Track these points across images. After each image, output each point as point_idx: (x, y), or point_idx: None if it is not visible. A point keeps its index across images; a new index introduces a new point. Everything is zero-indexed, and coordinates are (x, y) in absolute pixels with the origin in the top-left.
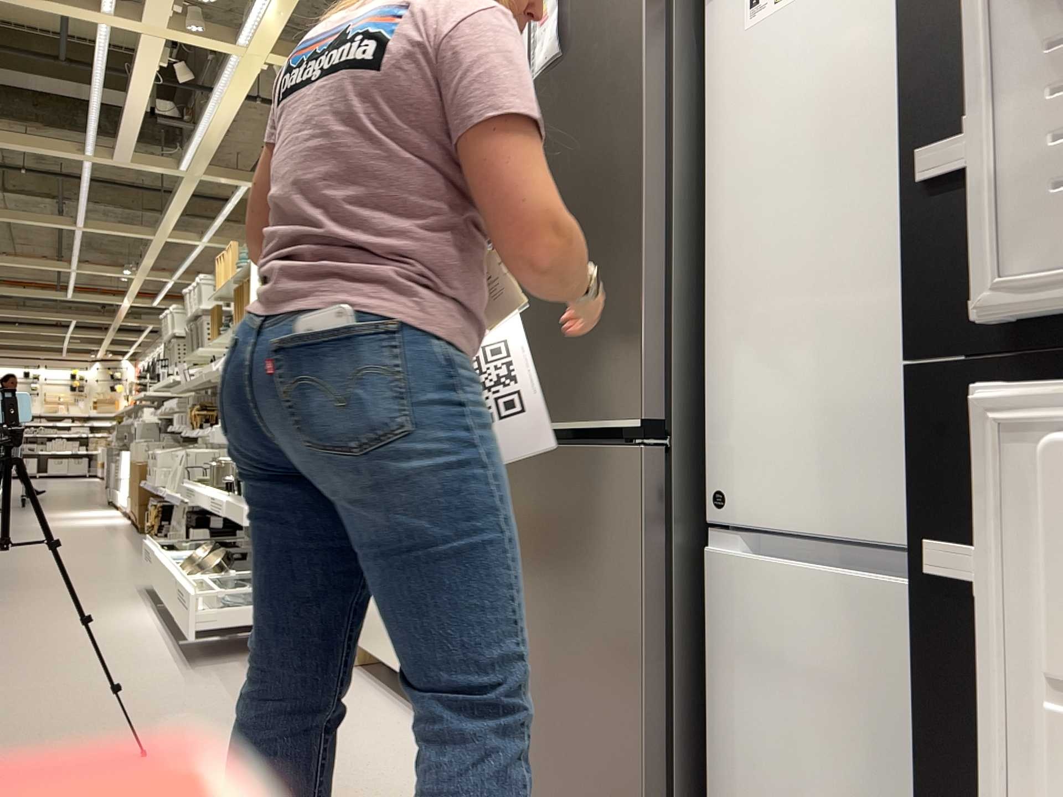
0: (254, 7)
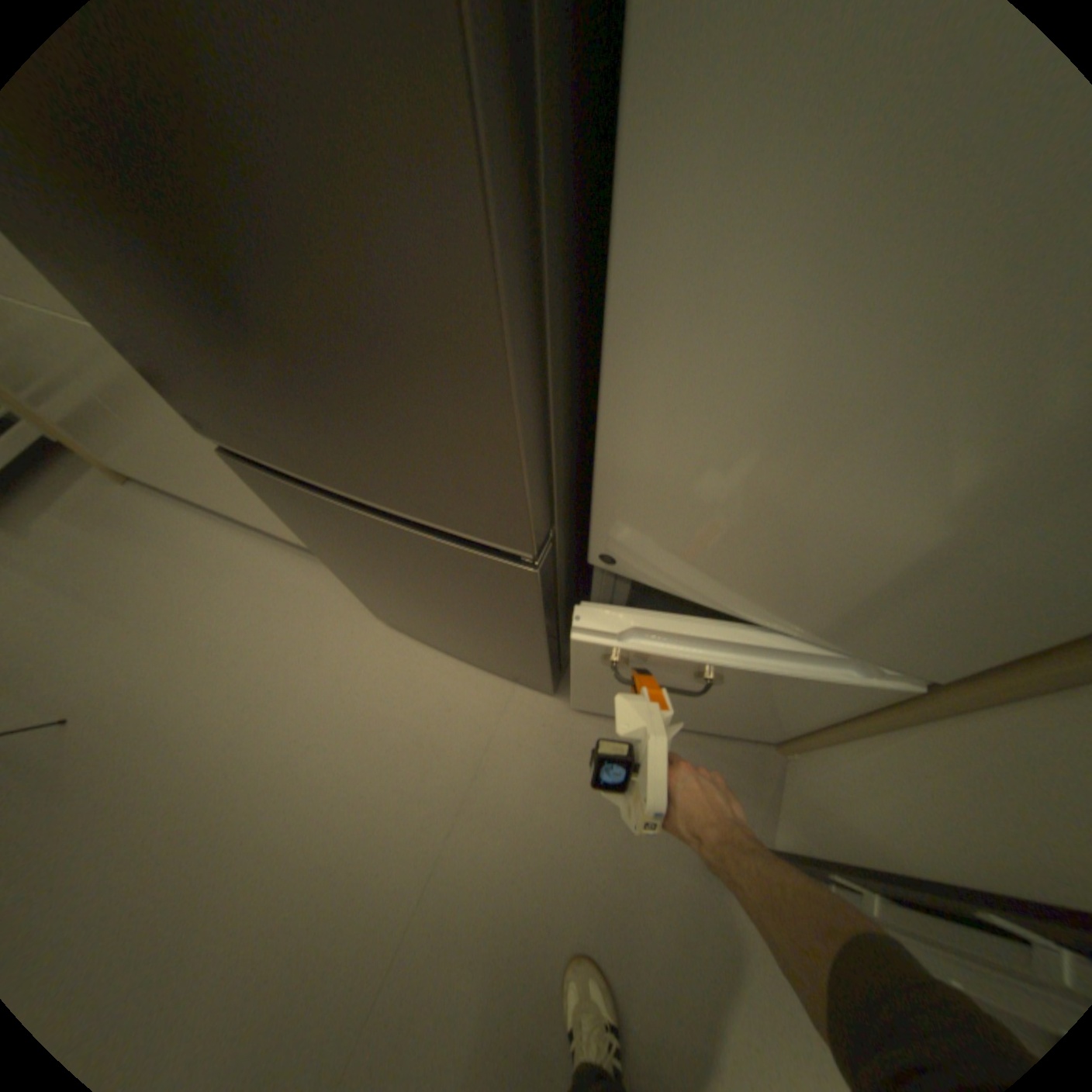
0: None
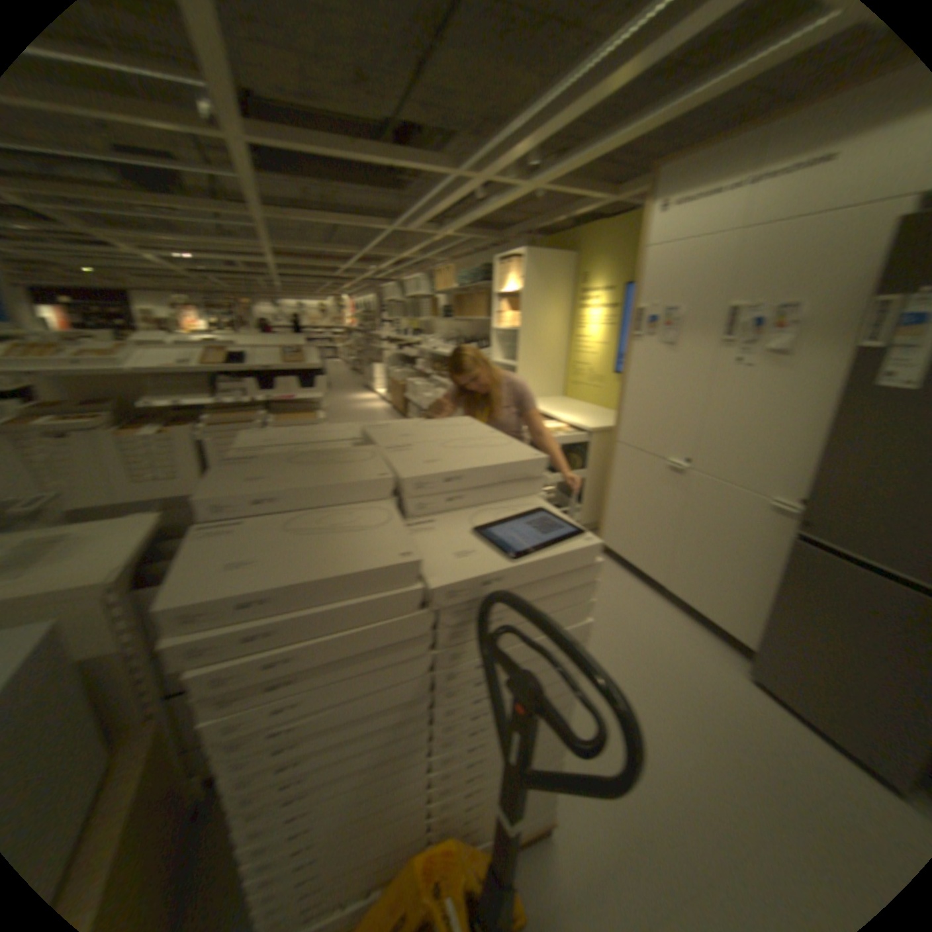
0: (554, 163)
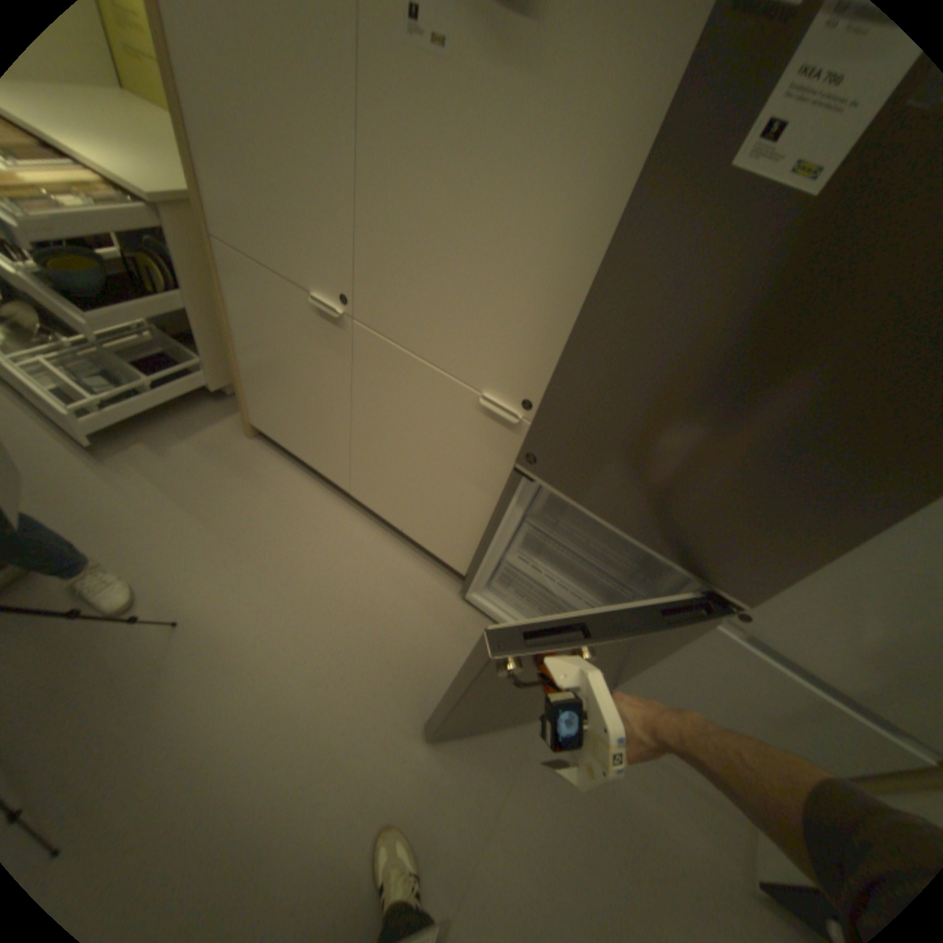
0: None
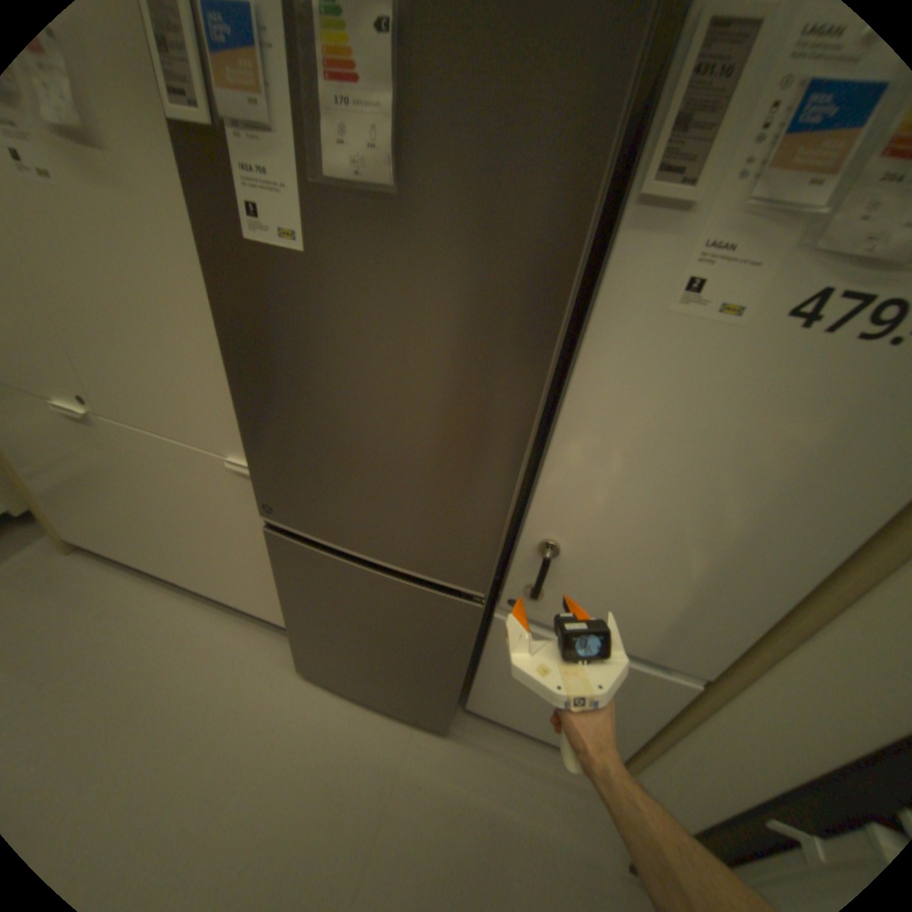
0: None
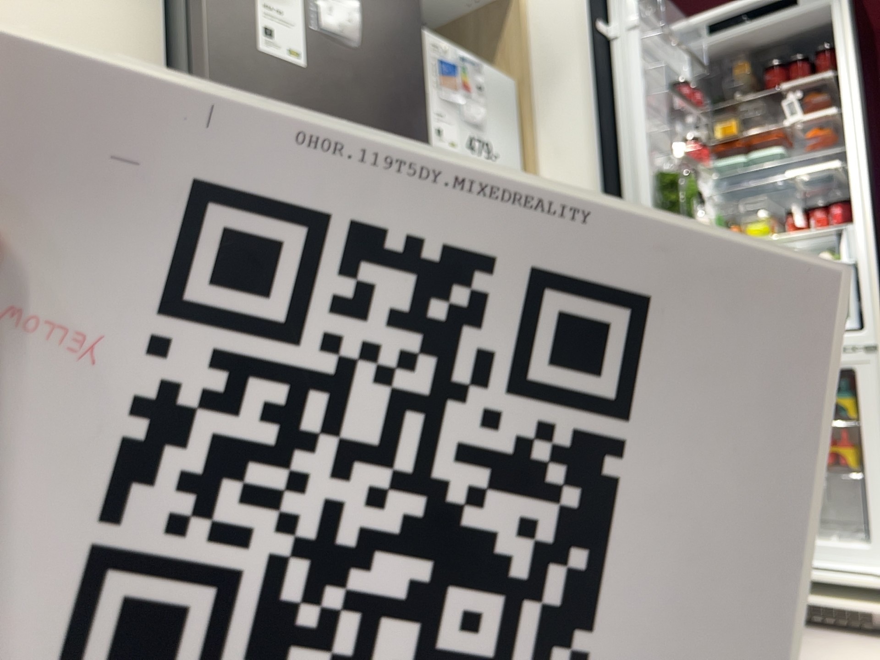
0: None
